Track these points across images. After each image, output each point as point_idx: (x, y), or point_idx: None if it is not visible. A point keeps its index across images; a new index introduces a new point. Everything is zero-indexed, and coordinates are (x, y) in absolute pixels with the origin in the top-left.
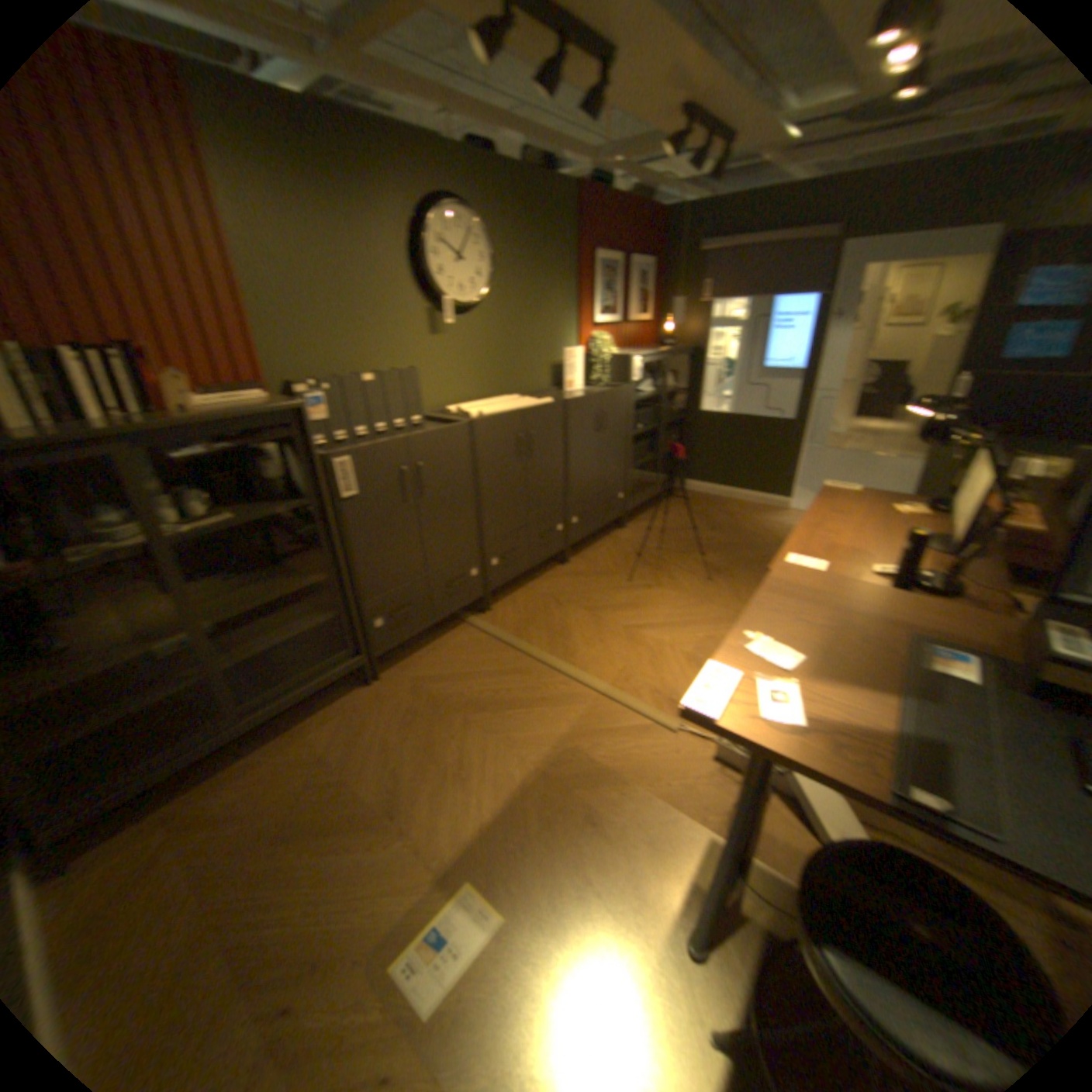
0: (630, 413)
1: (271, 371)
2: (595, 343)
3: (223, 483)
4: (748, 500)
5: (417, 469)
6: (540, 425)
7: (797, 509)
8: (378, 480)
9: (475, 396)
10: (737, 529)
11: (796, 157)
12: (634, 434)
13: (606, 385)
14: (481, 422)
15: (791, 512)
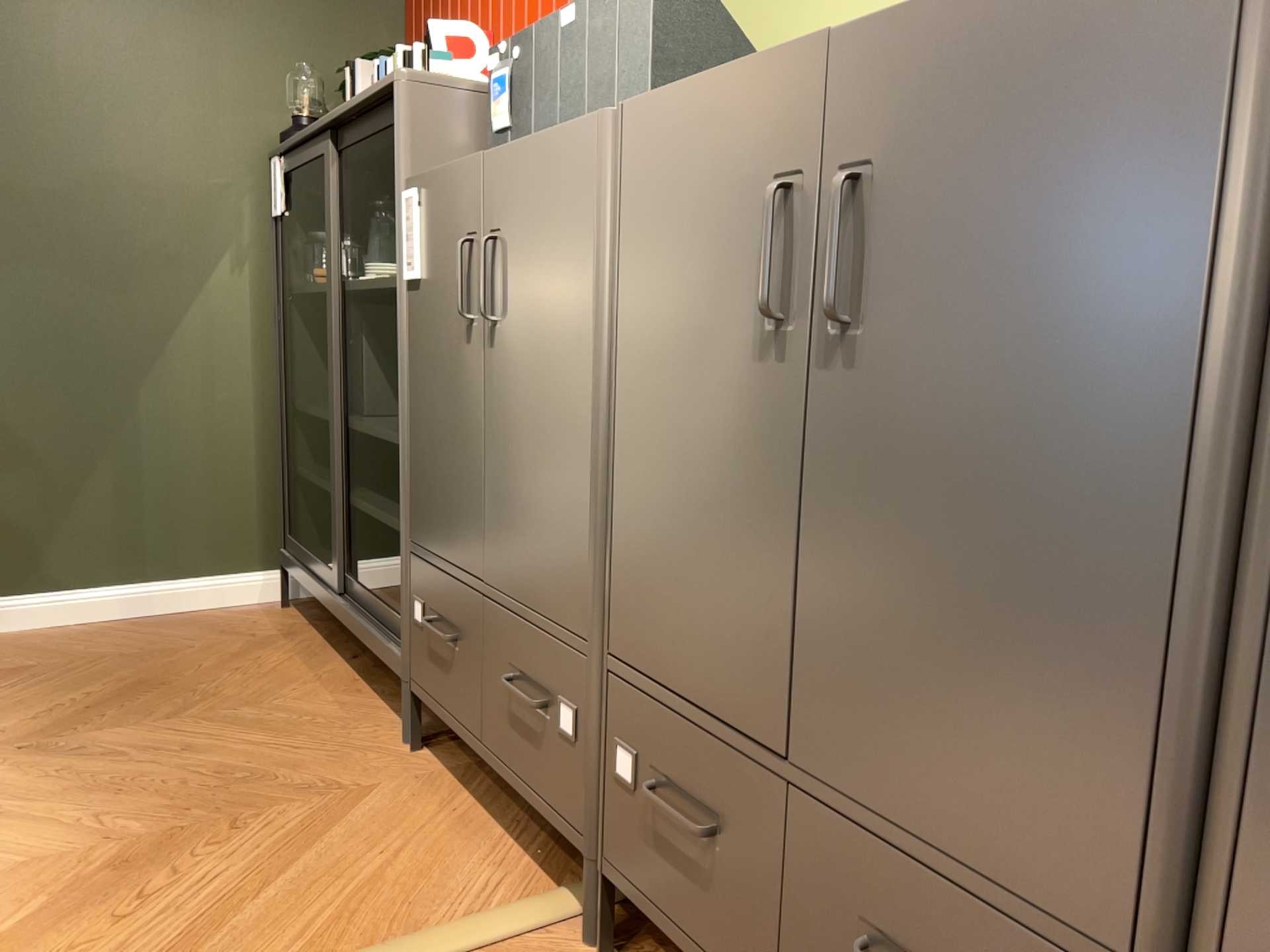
0: None
1: None
2: None
3: None
4: None
5: (490, 256)
6: (966, 131)
7: None
8: (445, 263)
9: None
10: None
11: None
12: None
13: None
14: (648, 113)
15: None
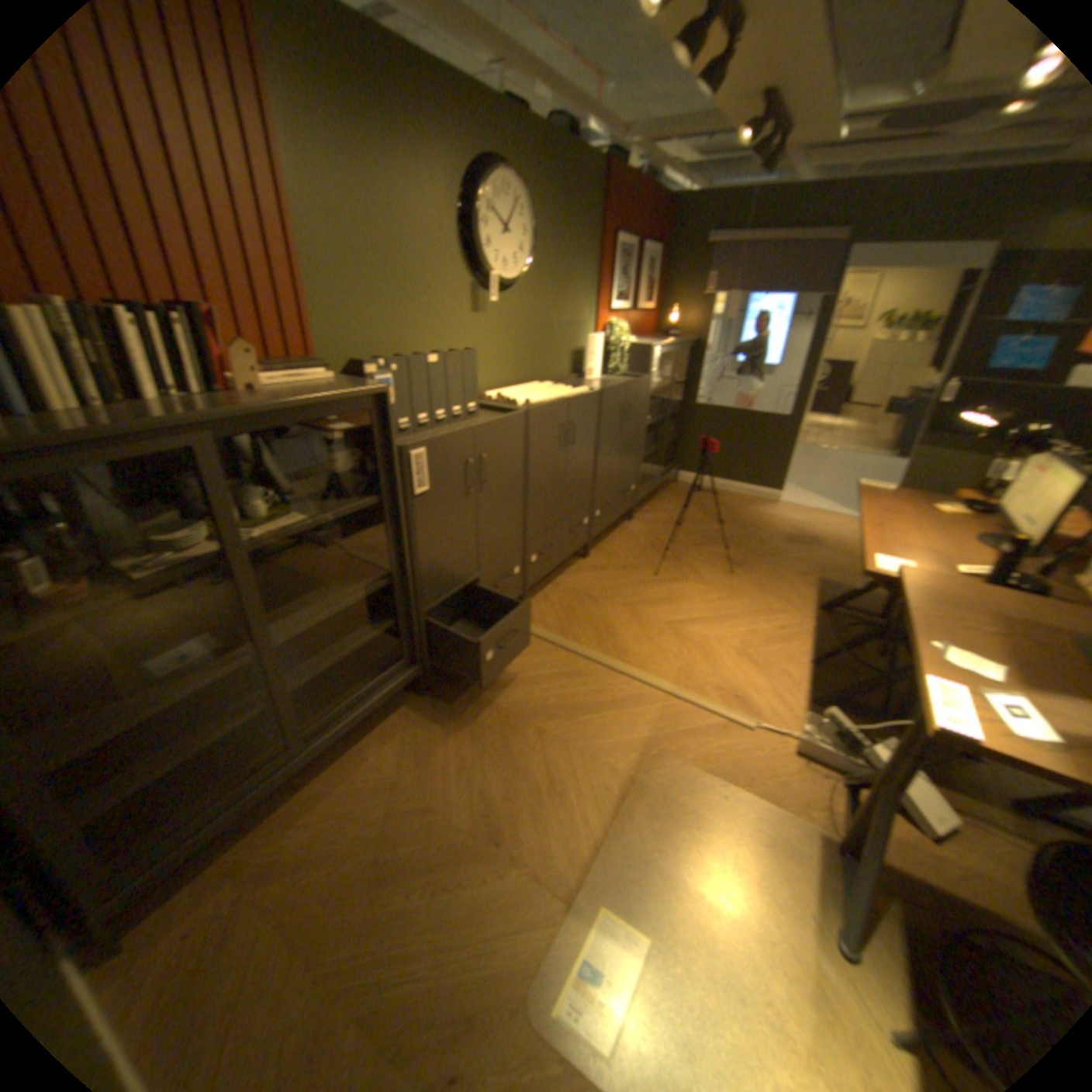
0: (647, 405)
1: (323, 346)
2: (614, 331)
3: (285, 476)
4: (740, 493)
5: (481, 462)
6: (581, 416)
7: (787, 502)
8: (448, 475)
9: (508, 381)
10: (739, 521)
11: (814, 158)
12: (646, 425)
13: (624, 375)
14: (536, 412)
15: (783, 504)
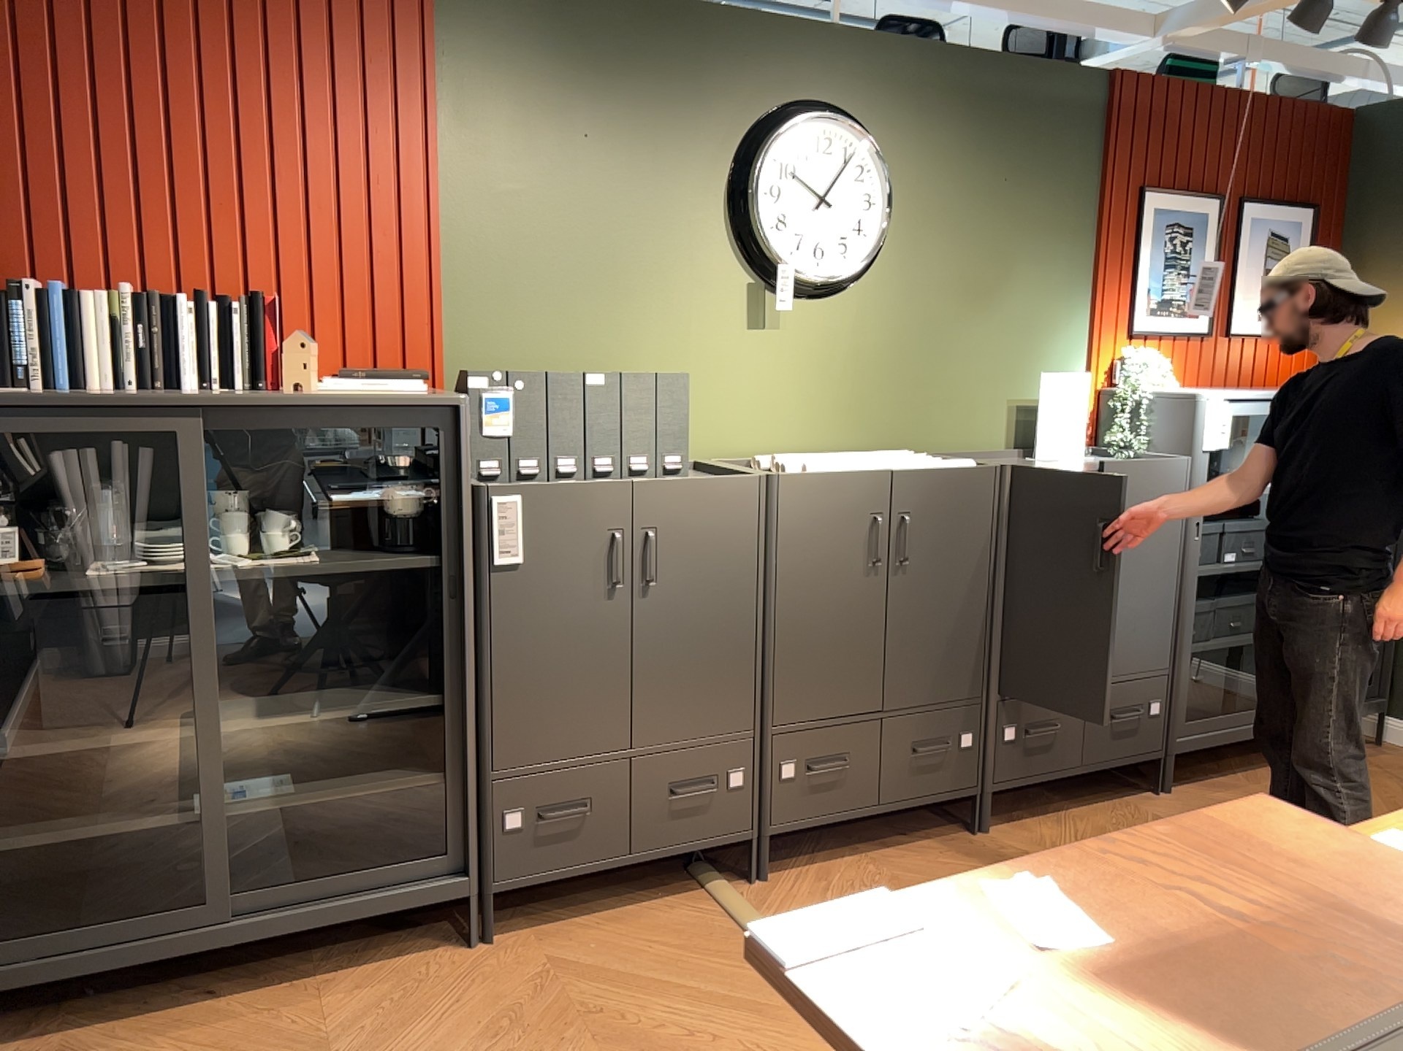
0: (1199, 521)
1: (466, 360)
2: (1129, 369)
3: (335, 511)
4: None
5: (647, 544)
6: (939, 508)
7: None
8: (569, 549)
9: (833, 443)
10: None
11: None
12: (1214, 571)
13: (1144, 455)
14: (799, 480)
15: None
